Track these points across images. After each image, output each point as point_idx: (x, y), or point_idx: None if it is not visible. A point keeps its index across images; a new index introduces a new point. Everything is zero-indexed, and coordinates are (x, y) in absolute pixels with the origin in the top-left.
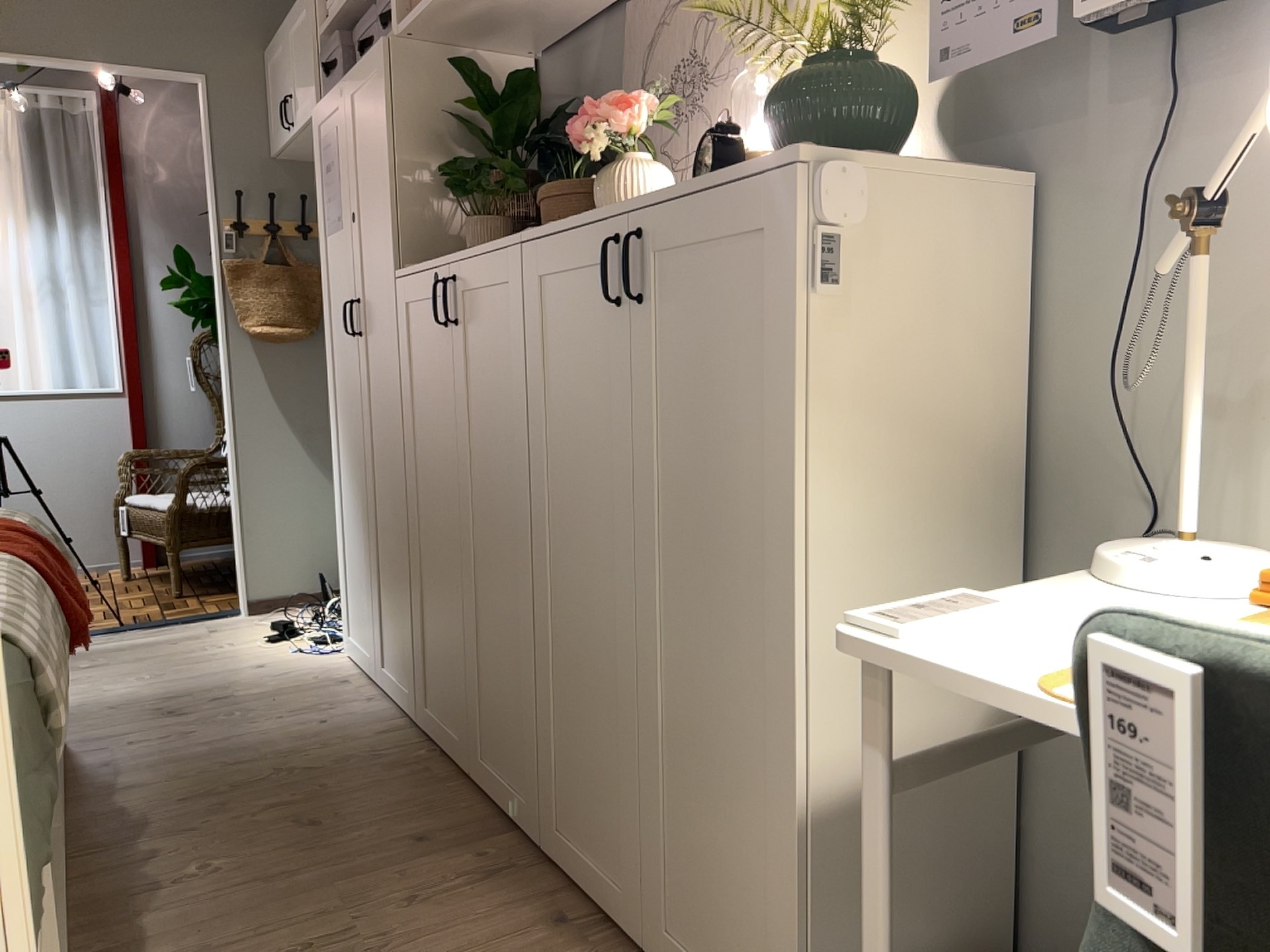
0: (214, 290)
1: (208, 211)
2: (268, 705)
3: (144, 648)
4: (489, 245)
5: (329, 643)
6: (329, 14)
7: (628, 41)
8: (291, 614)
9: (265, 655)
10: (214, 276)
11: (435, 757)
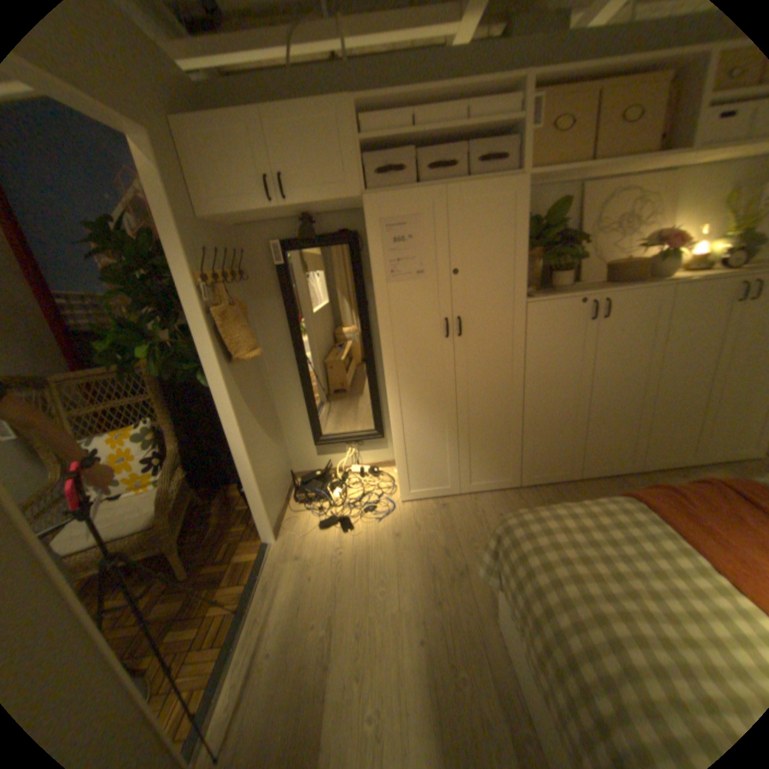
0: (196, 335)
1: (173, 267)
2: (466, 533)
3: (304, 596)
4: (630, 286)
5: (372, 508)
6: (362, 127)
7: (587, 200)
8: (294, 521)
9: (376, 533)
10: (192, 324)
11: (552, 487)
